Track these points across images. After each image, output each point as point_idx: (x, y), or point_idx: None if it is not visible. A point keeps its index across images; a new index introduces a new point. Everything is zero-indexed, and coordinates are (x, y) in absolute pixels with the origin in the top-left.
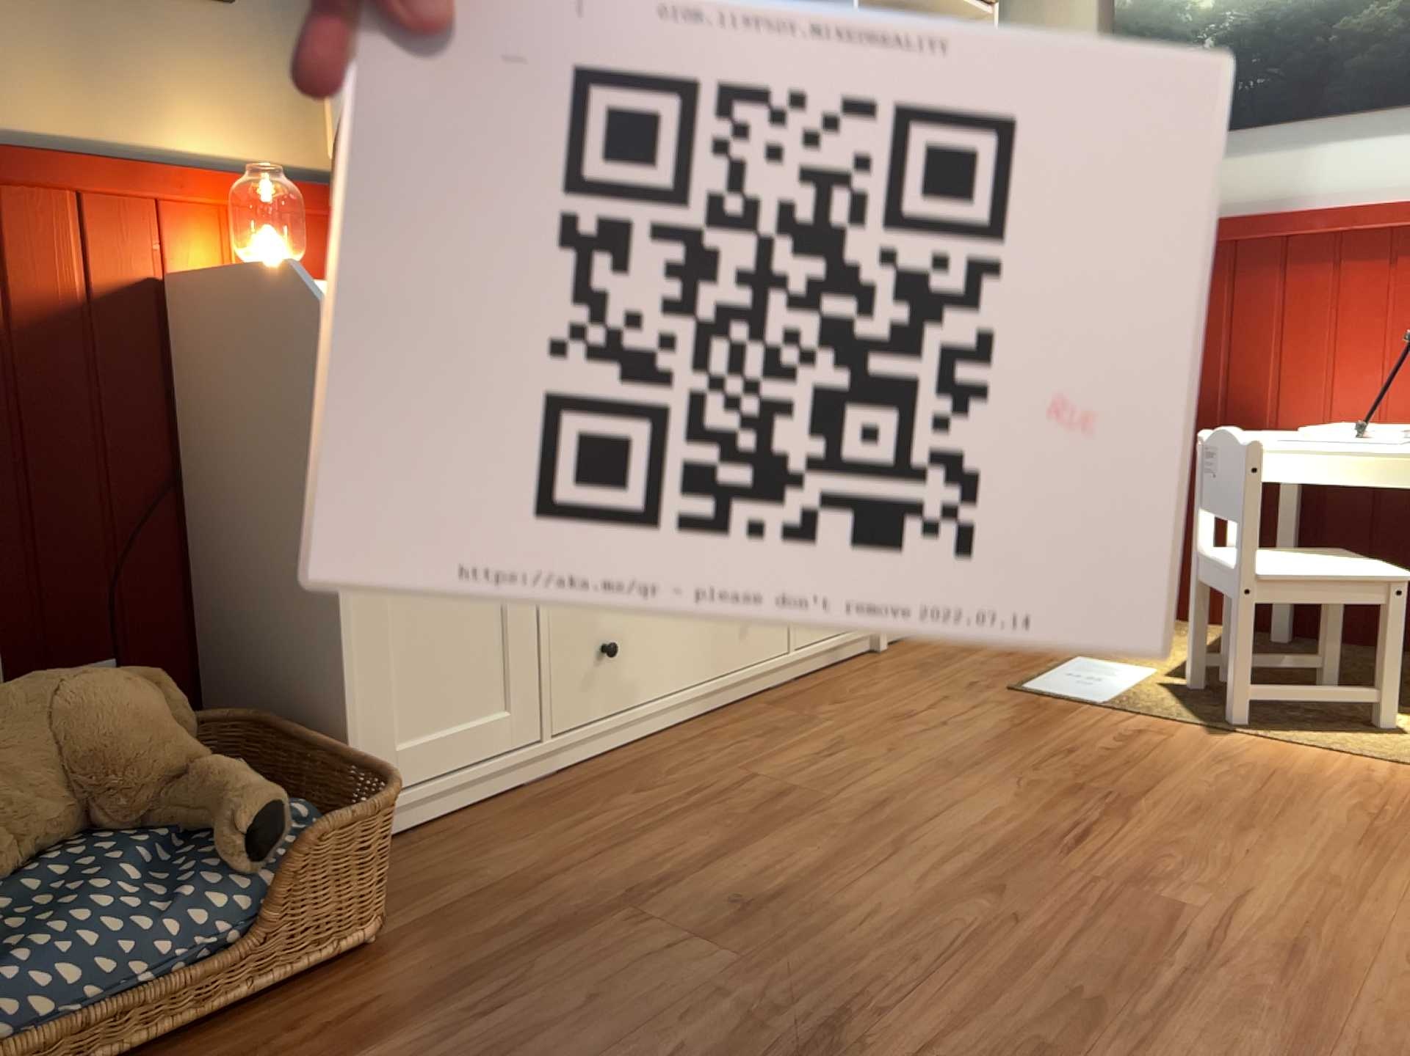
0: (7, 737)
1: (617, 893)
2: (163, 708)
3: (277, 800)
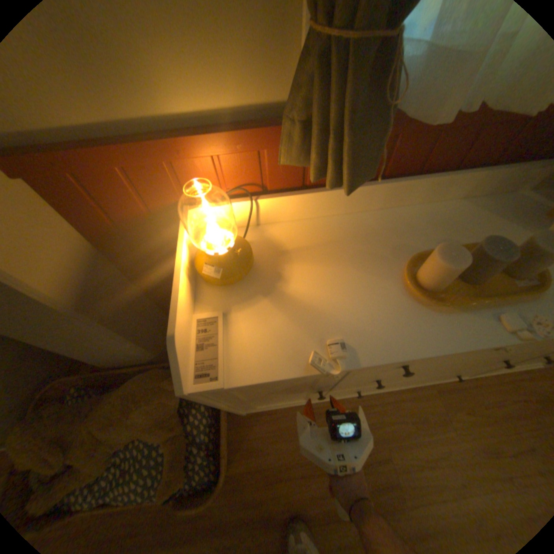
0: (118, 424)
1: (295, 513)
2: (173, 406)
3: (177, 489)
